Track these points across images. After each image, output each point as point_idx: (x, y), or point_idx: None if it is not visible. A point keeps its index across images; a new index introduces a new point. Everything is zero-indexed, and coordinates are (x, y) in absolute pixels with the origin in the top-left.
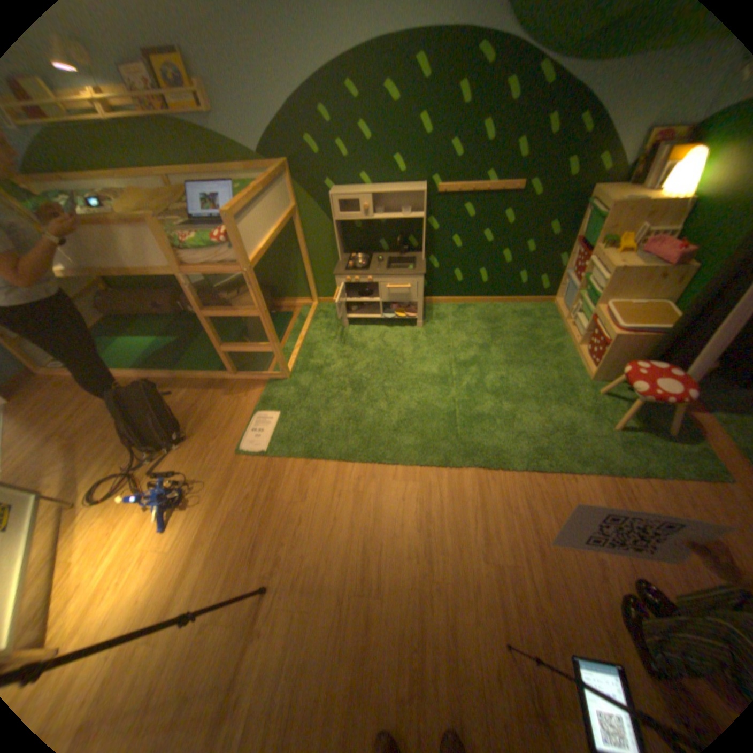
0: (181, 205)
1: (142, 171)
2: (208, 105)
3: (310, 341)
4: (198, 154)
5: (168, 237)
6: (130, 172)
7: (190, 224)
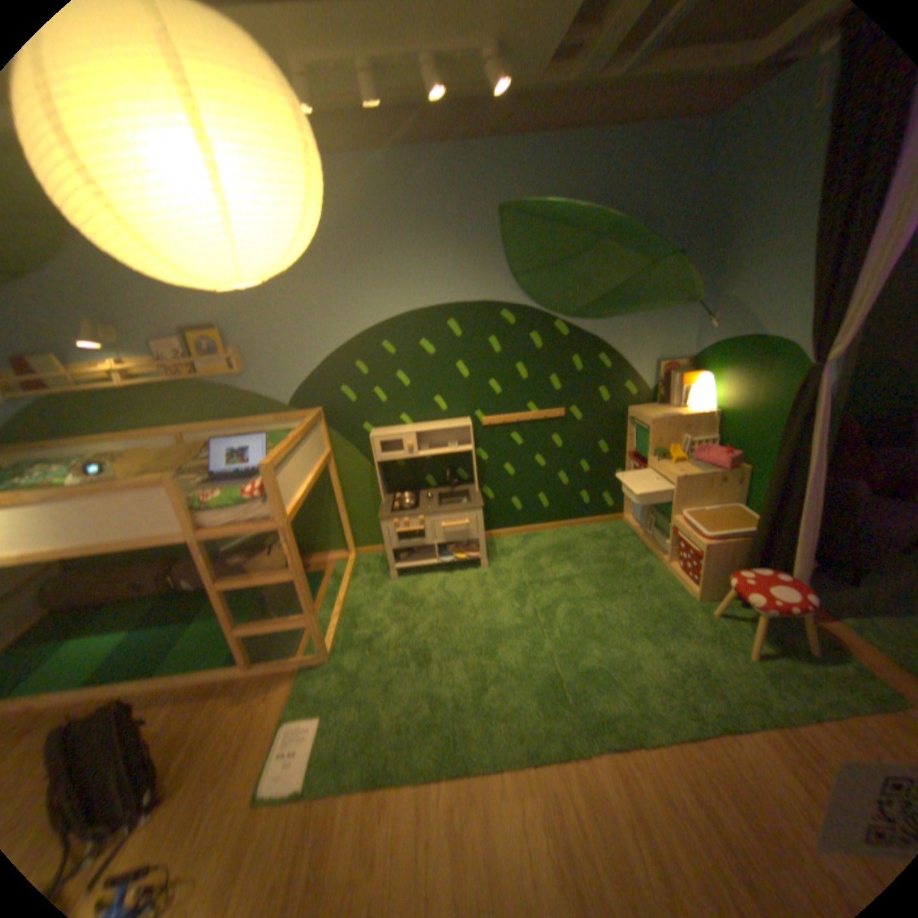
0: (198, 464)
1: (152, 433)
2: (241, 369)
3: (351, 606)
4: (222, 411)
5: (186, 499)
6: (136, 435)
7: (213, 483)
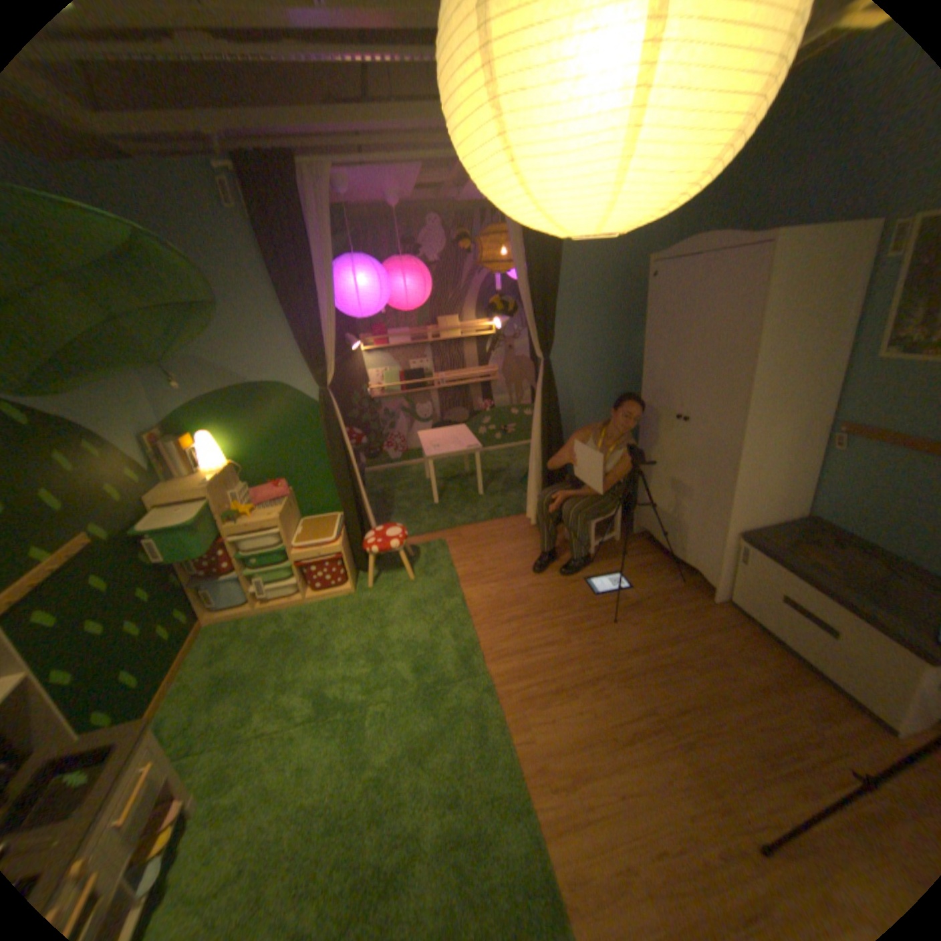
0: None
1: None
2: None
3: None
4: None
5: None
6: None
7: None
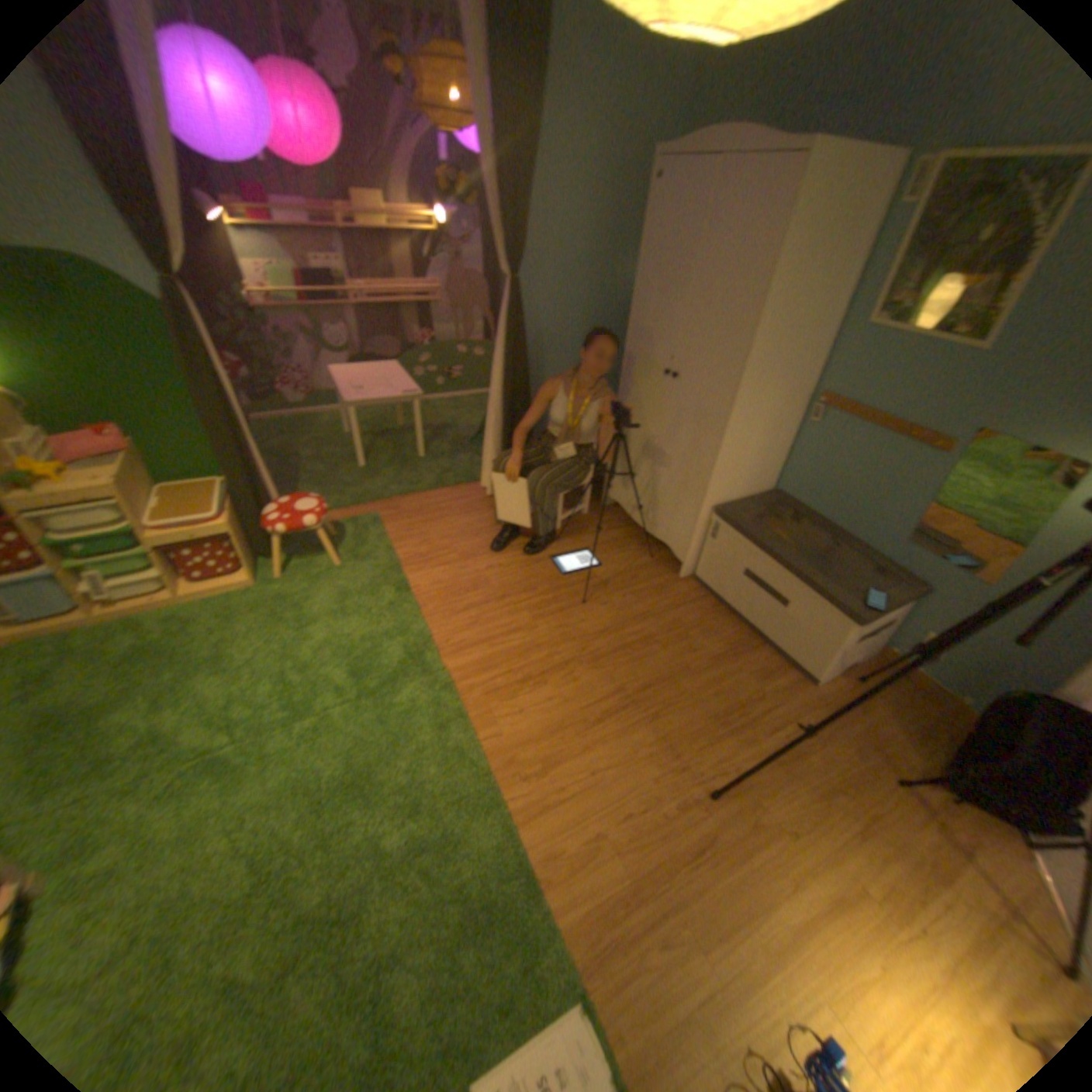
0: None
1: None
2: None
3: None
4: None
5: None
6: None
7: None
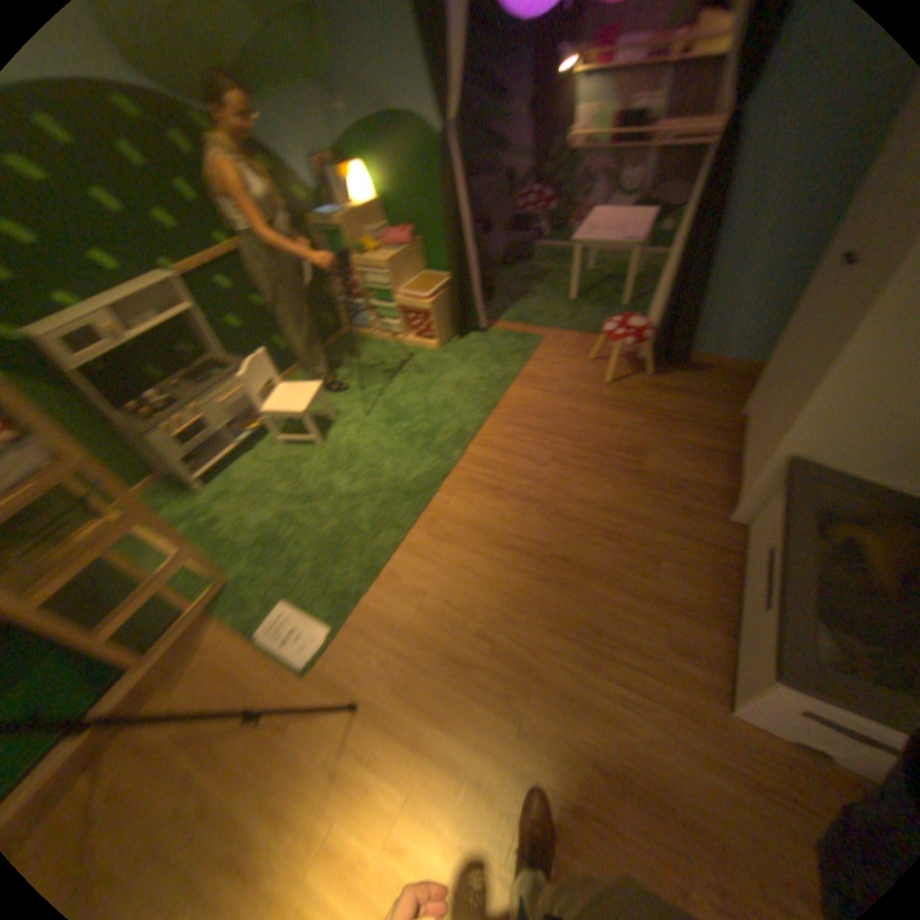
0: None
1: None
2: None
3: (186, 538)
4: None
5: None
6: None
7: None
